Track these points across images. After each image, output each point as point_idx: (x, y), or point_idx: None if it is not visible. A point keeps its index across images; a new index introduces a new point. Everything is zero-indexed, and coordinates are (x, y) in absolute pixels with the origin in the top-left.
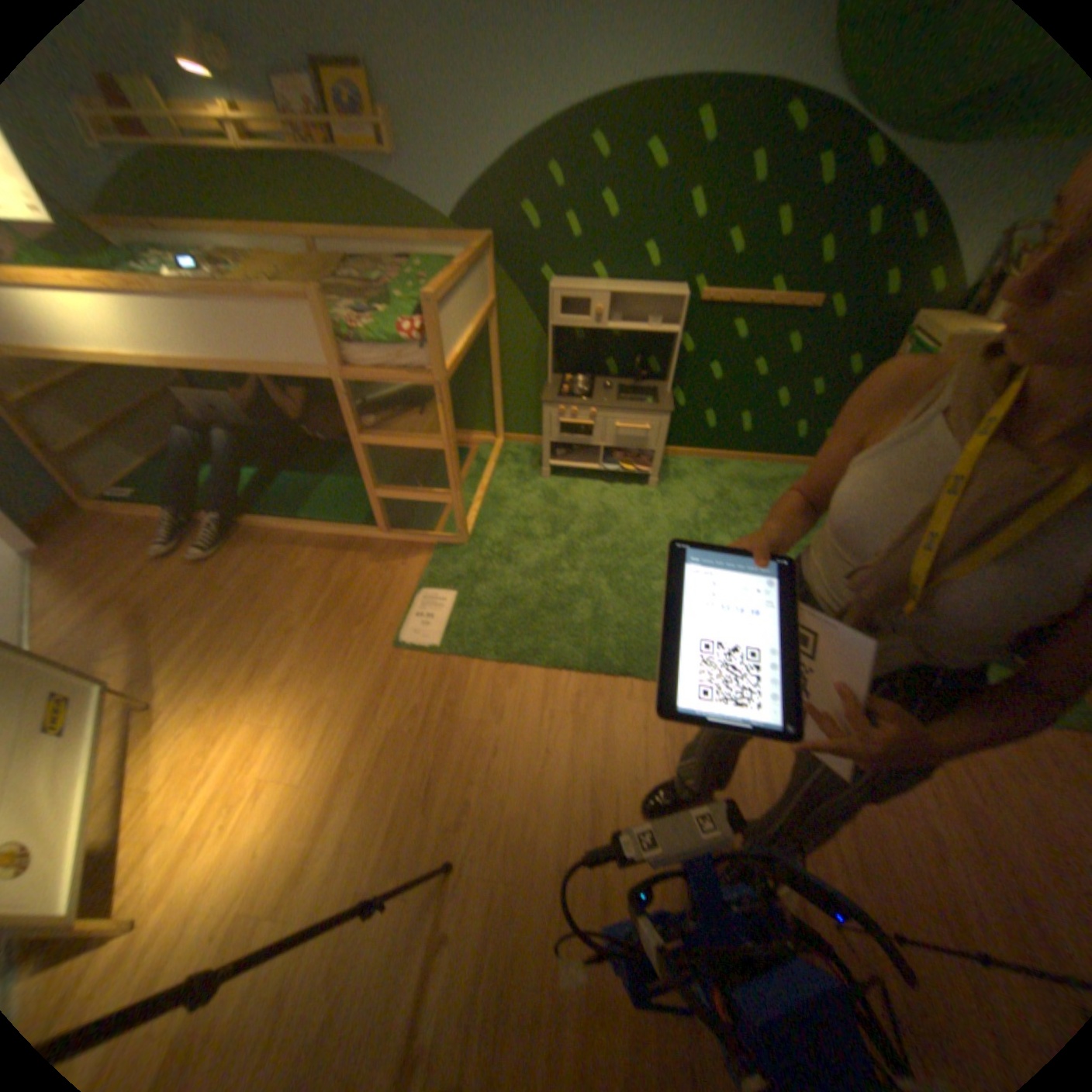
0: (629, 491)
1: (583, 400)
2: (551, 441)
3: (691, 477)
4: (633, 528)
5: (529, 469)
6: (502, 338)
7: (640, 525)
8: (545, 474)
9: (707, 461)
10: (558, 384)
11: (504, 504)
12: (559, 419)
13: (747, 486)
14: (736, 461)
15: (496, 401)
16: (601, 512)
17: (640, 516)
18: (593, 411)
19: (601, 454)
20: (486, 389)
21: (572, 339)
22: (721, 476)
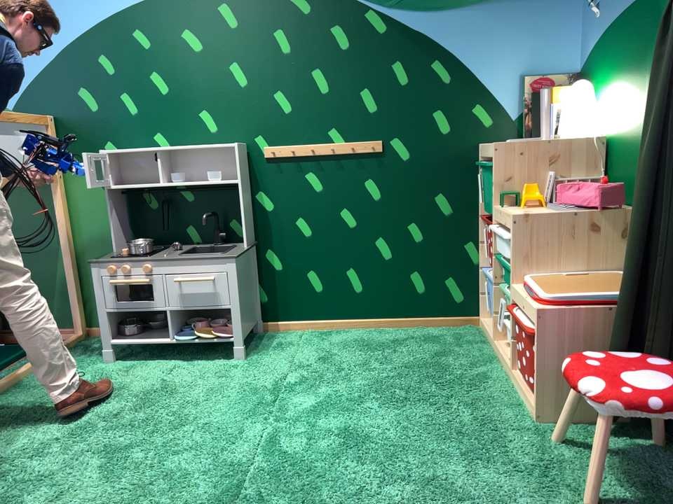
0: (210, 365)
1: (141, 257)
2: (107, 309)
3: (298, 346)
4: (190, 400)
5: (97, 356)
6: (73, 214)
7: (202, 395)
8: (113, 358)
9: (324, 331)
10: (127, 251)
11: (32, 390)
12: (110, 279)
13: (363, 348)
14: (359, 328)
15: (69, 283)
16: (159, 388)
17: (209, 387)
18: (147, 265)
19: (168, 319)
20: (61, 272)
21: (144, 206)
22: (335, 342)
